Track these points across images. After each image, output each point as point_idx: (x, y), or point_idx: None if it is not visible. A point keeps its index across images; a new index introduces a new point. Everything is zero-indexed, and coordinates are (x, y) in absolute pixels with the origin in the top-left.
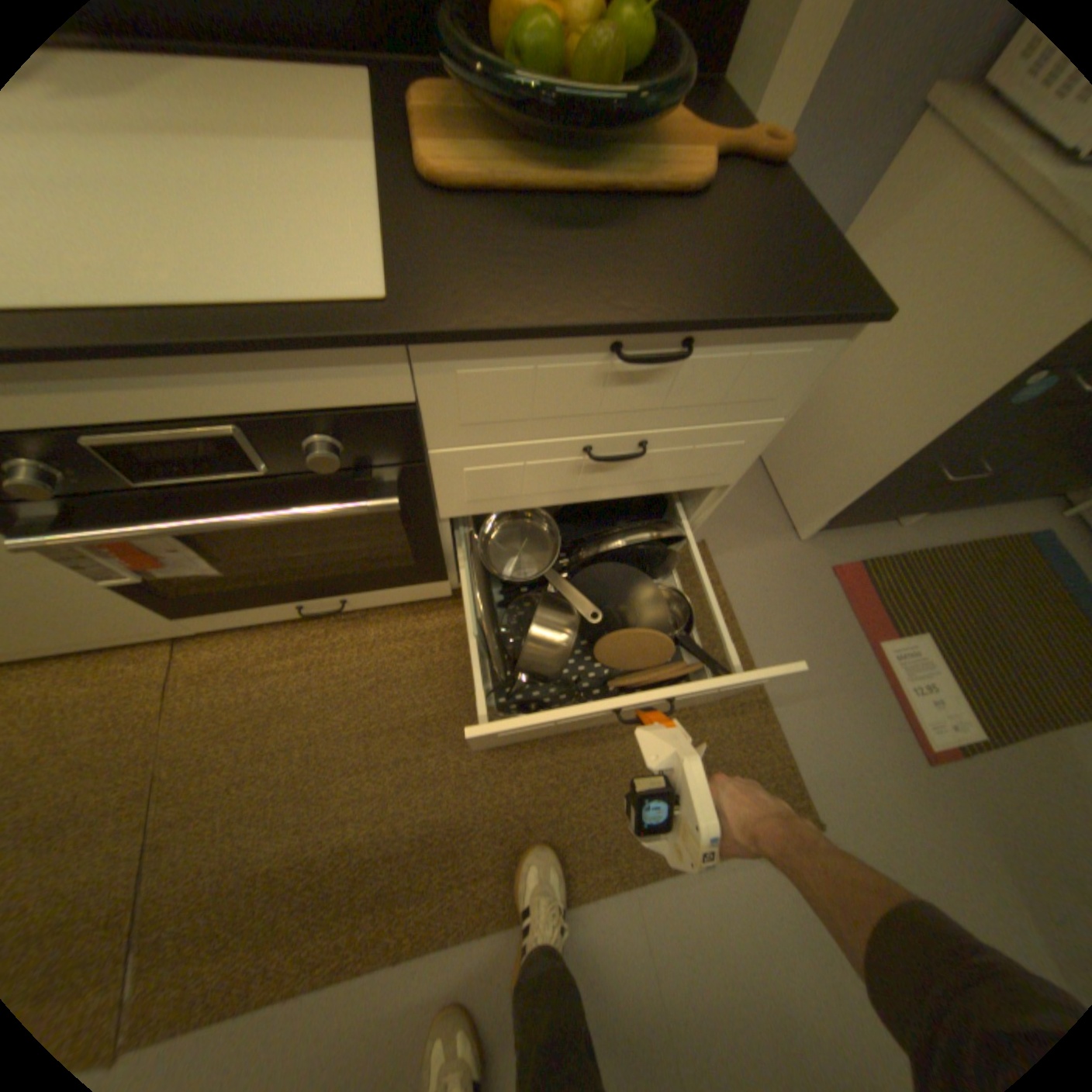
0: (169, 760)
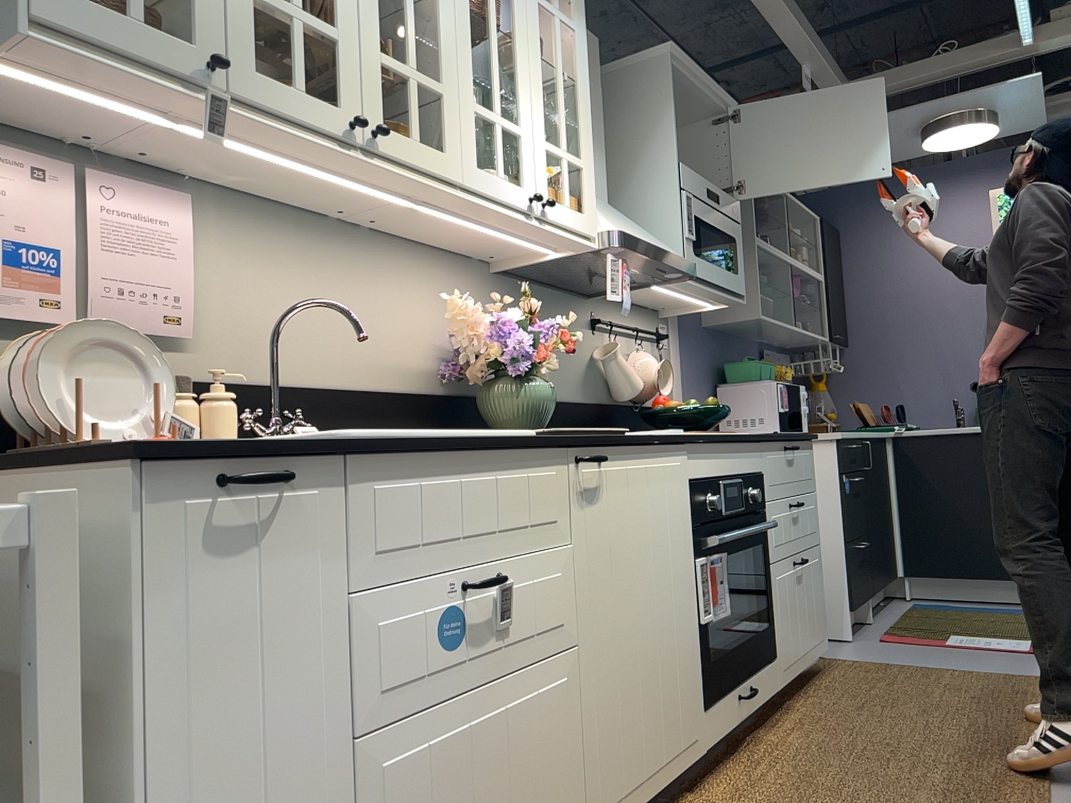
0: None
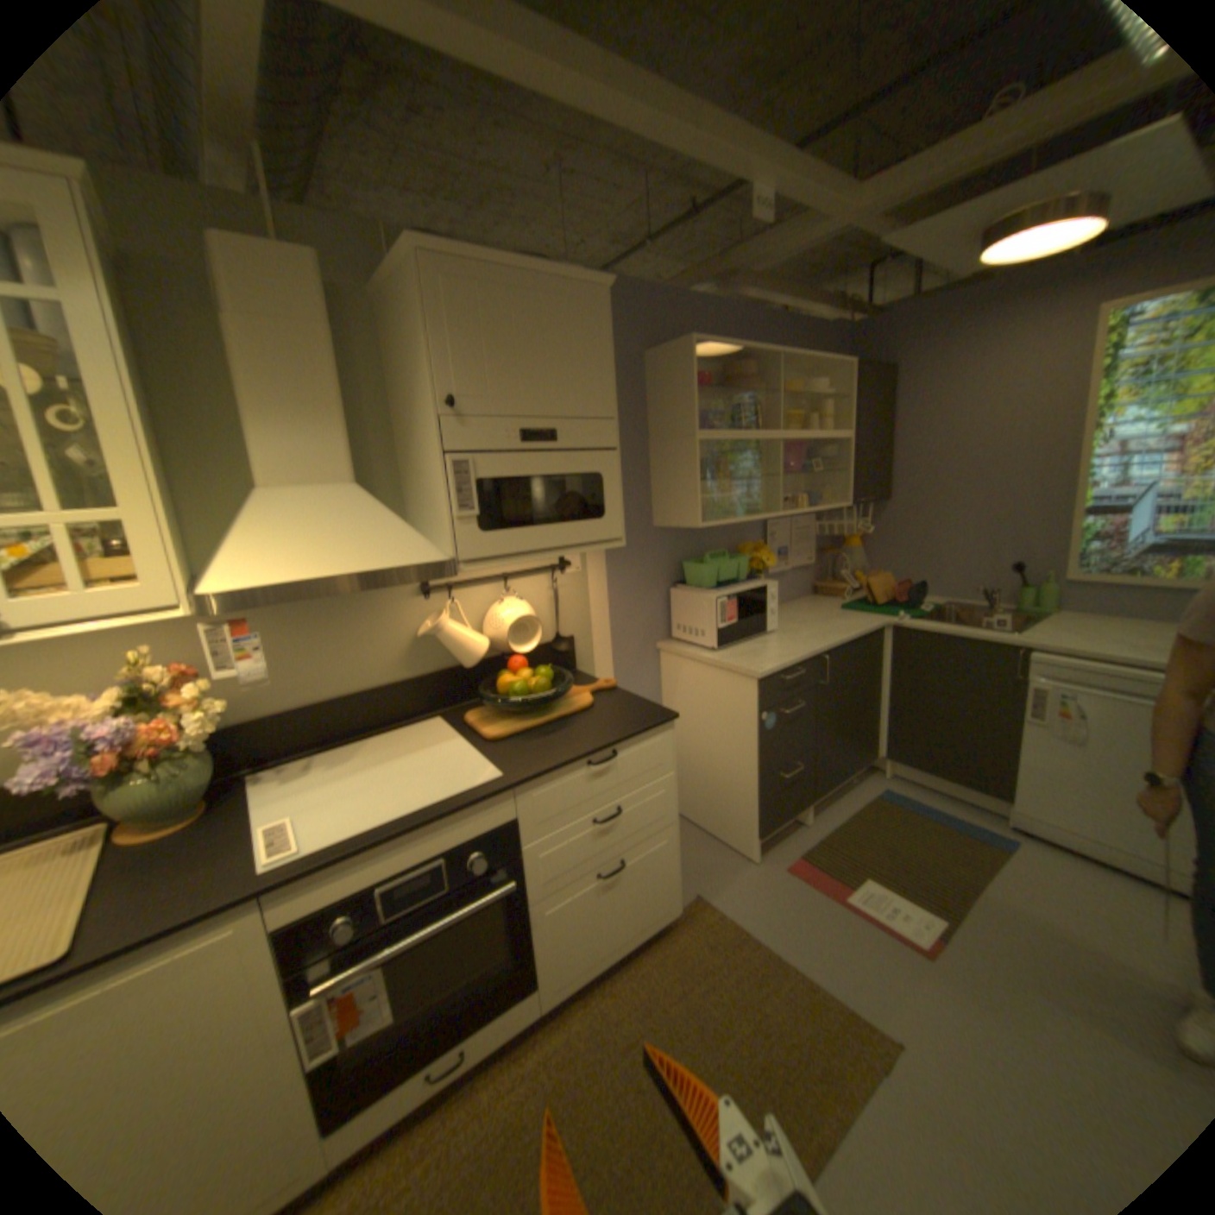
0: None
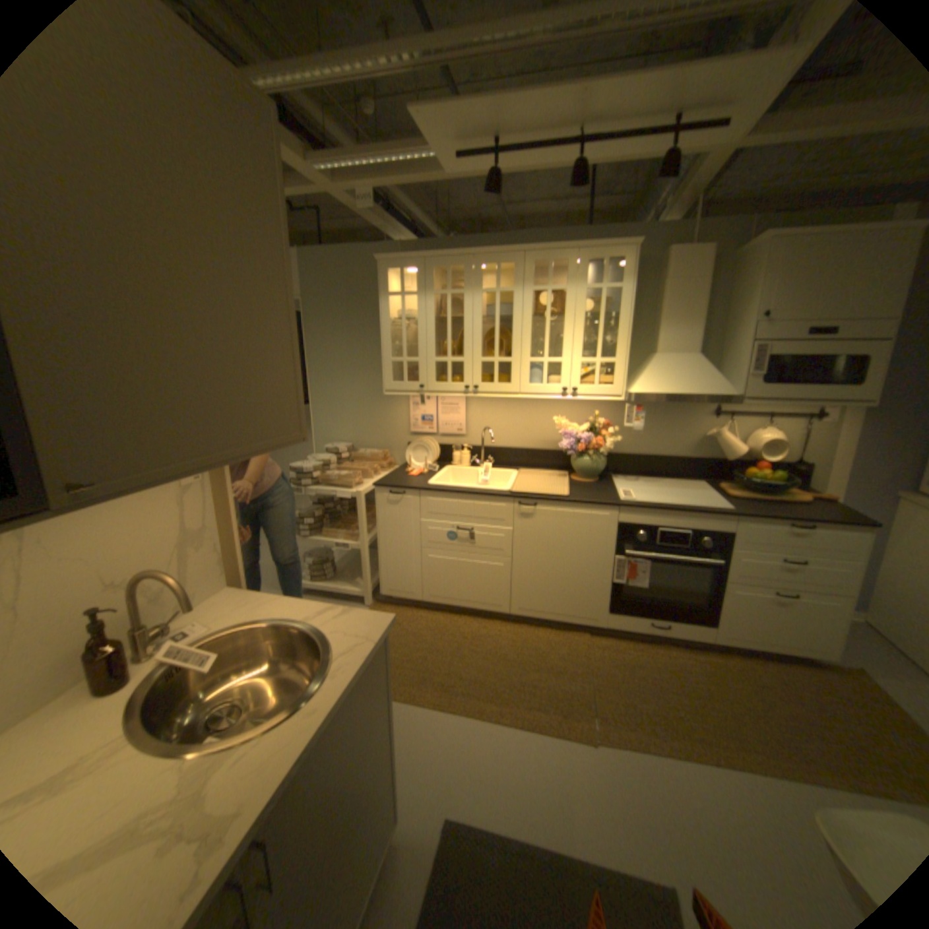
0: (597, 669)
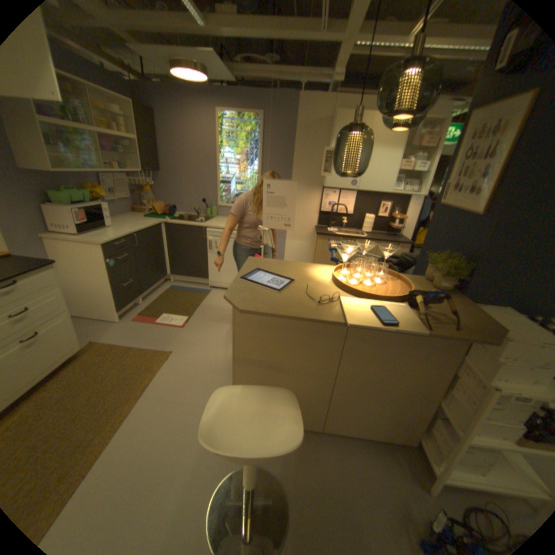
0: None
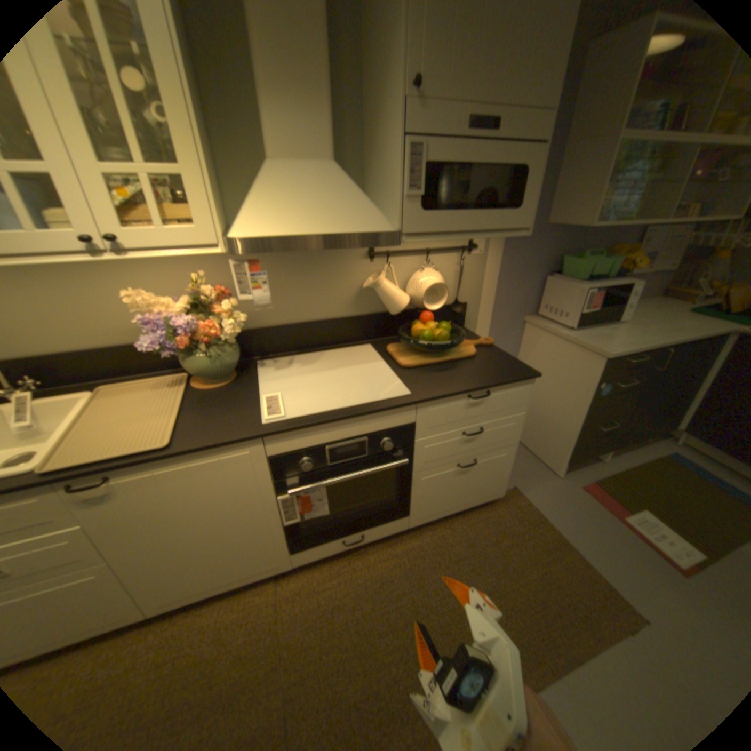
0: (286, 646)
